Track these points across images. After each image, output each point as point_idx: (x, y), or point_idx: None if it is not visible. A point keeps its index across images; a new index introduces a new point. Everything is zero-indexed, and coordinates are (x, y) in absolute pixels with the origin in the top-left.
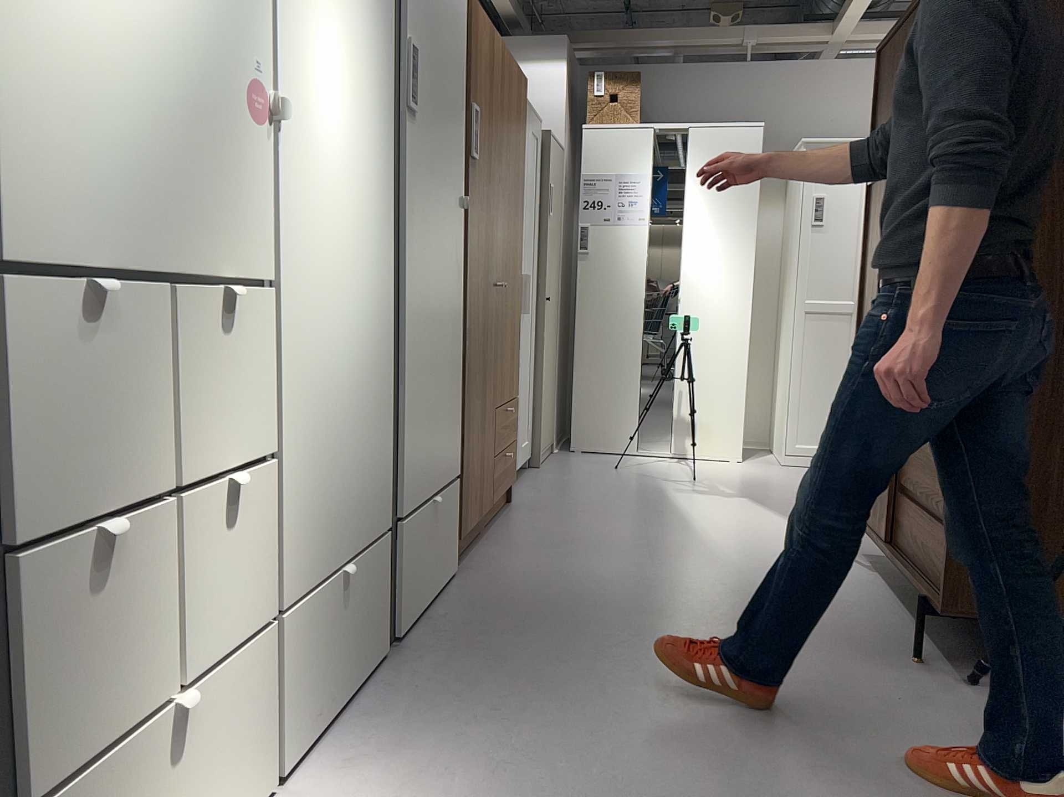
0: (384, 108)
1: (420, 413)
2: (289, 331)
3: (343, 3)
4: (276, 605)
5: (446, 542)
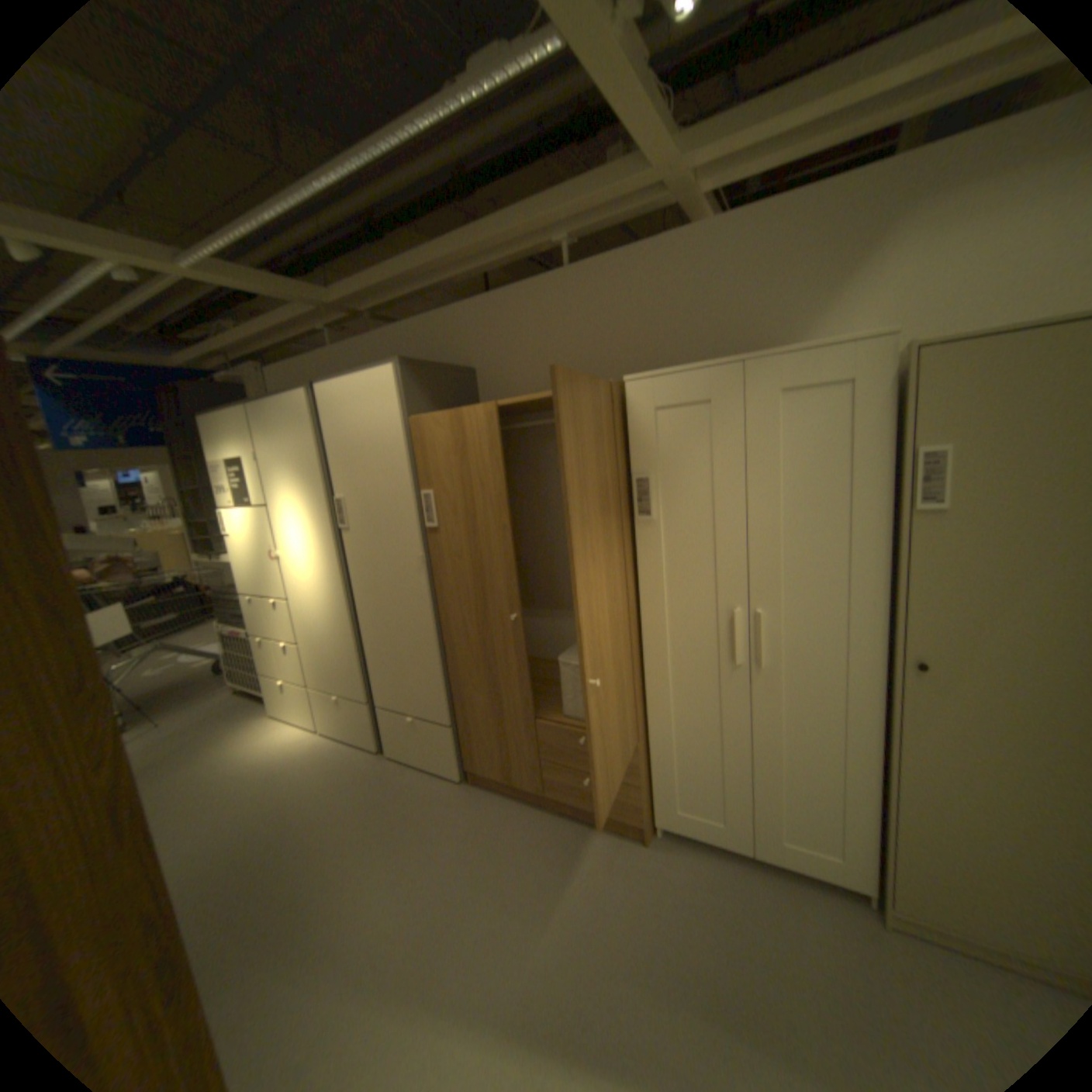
0: (330, 535)
1: (390, 670)
2: (299, 615)
3: (299, 510)
4: (310, 687)
5: (440, 755)
